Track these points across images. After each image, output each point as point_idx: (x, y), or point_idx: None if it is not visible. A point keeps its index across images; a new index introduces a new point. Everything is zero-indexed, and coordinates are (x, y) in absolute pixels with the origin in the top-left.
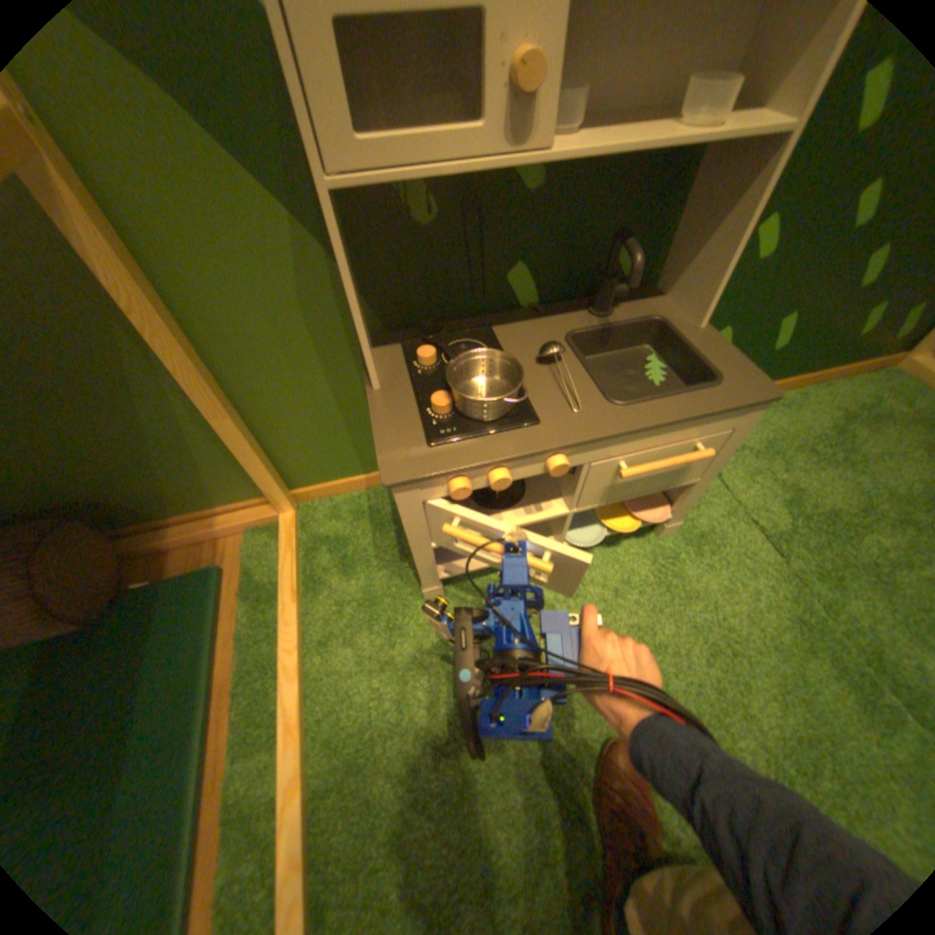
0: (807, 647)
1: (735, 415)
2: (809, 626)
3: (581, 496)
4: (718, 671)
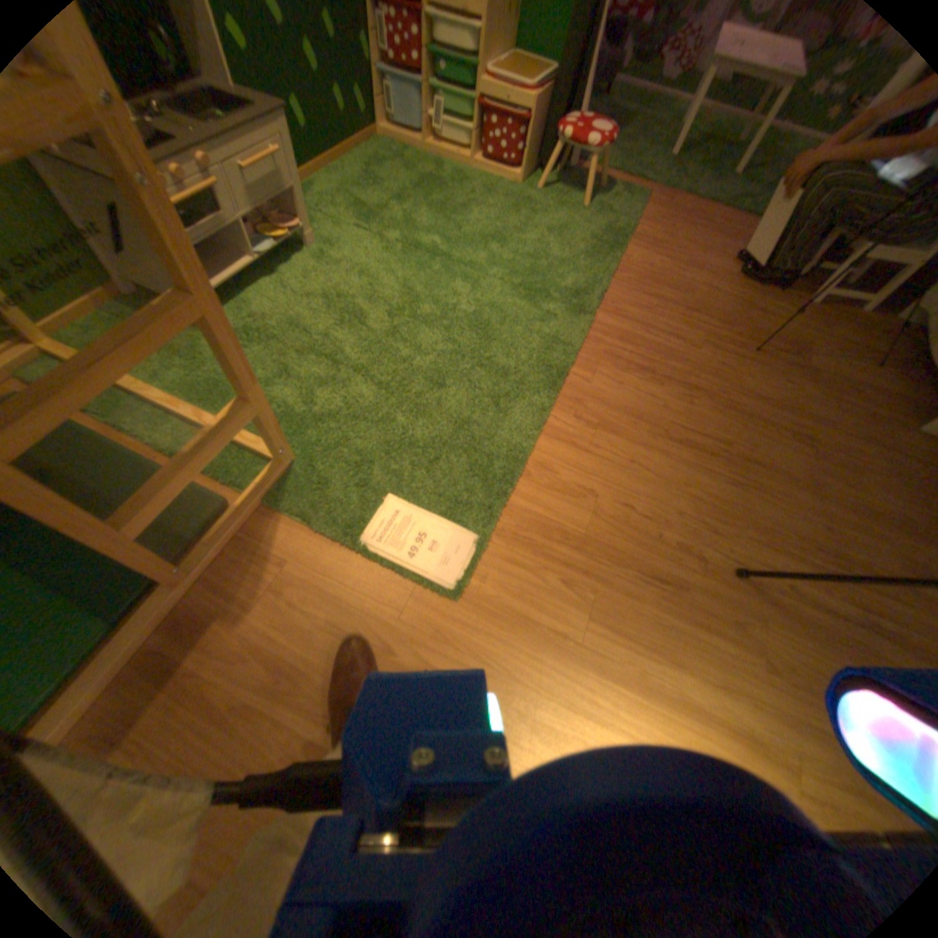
0: (388, 254)
1: (266, 117)
2: (386, 247)
3: (229, 196)
4: (360, 278)
